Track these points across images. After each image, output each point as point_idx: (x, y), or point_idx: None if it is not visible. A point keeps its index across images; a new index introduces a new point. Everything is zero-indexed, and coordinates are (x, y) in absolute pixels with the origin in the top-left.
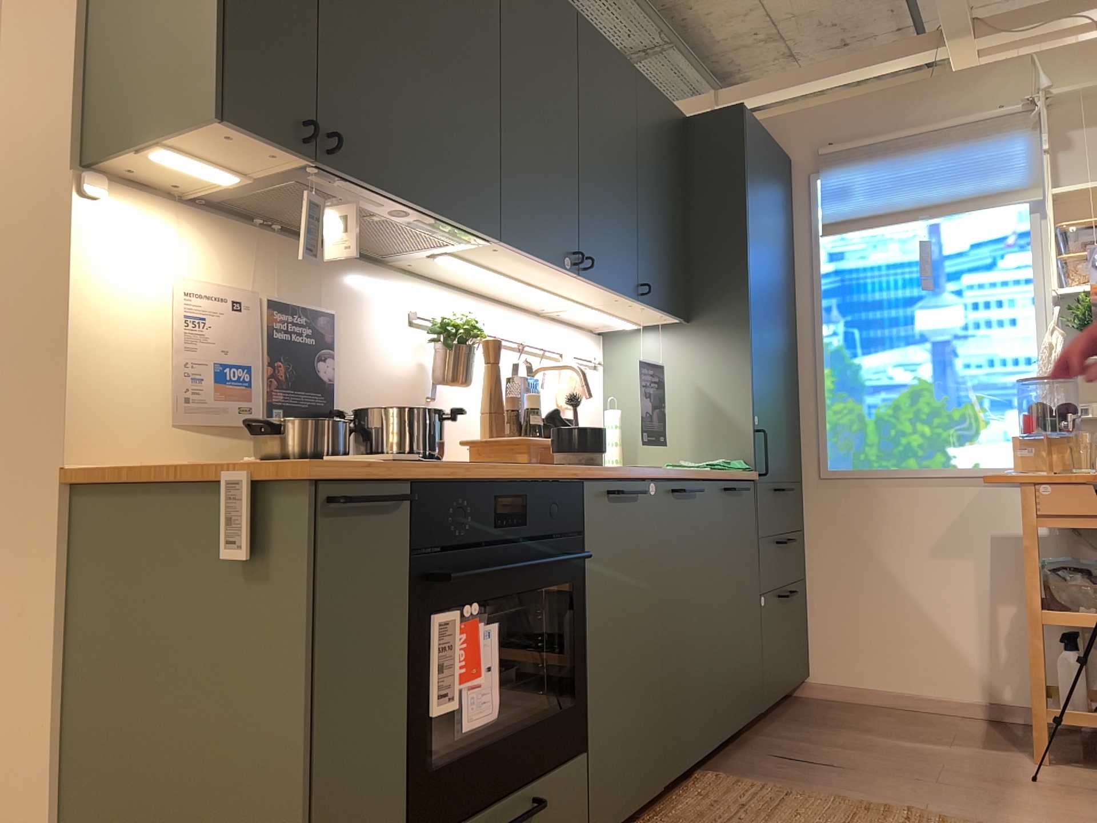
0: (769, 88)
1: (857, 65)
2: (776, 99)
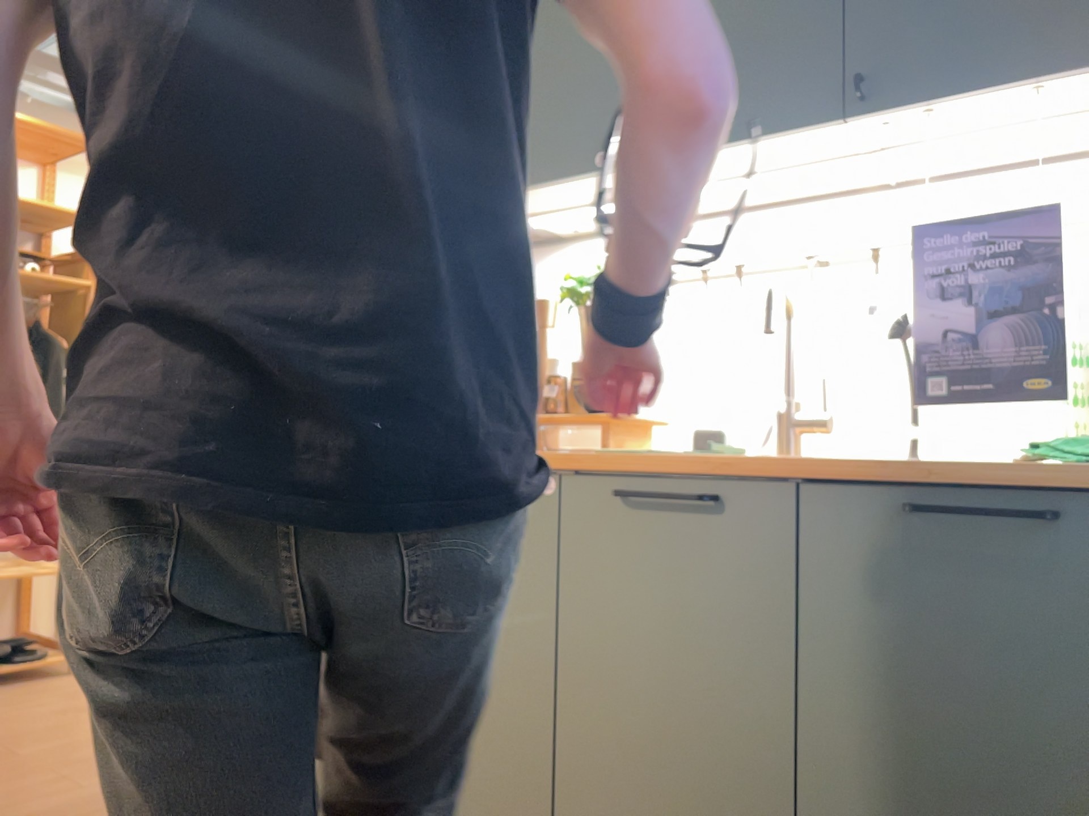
0: None
1: None
2: None
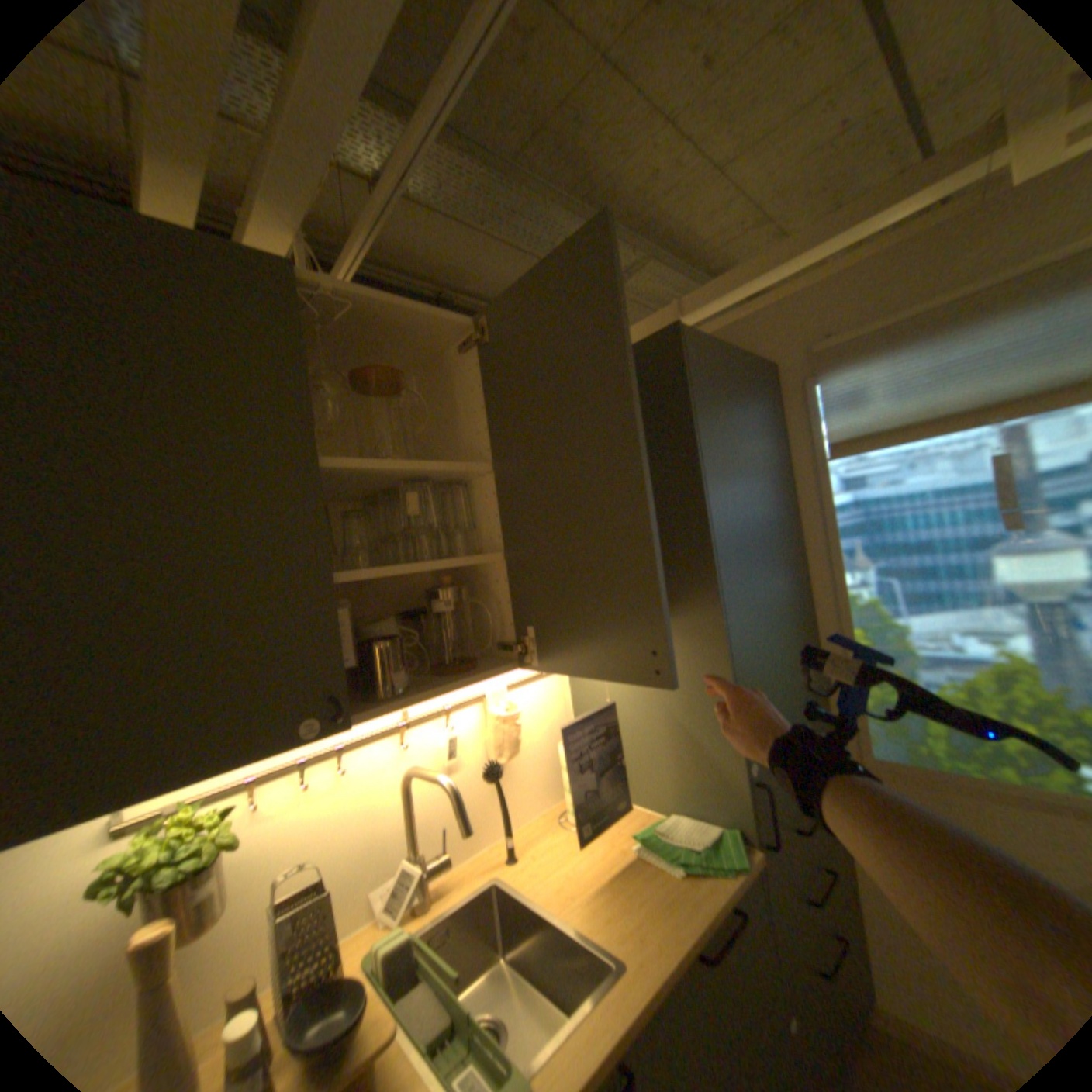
0: (739, 278)
1: (856, 214)
2: (749, 289)
